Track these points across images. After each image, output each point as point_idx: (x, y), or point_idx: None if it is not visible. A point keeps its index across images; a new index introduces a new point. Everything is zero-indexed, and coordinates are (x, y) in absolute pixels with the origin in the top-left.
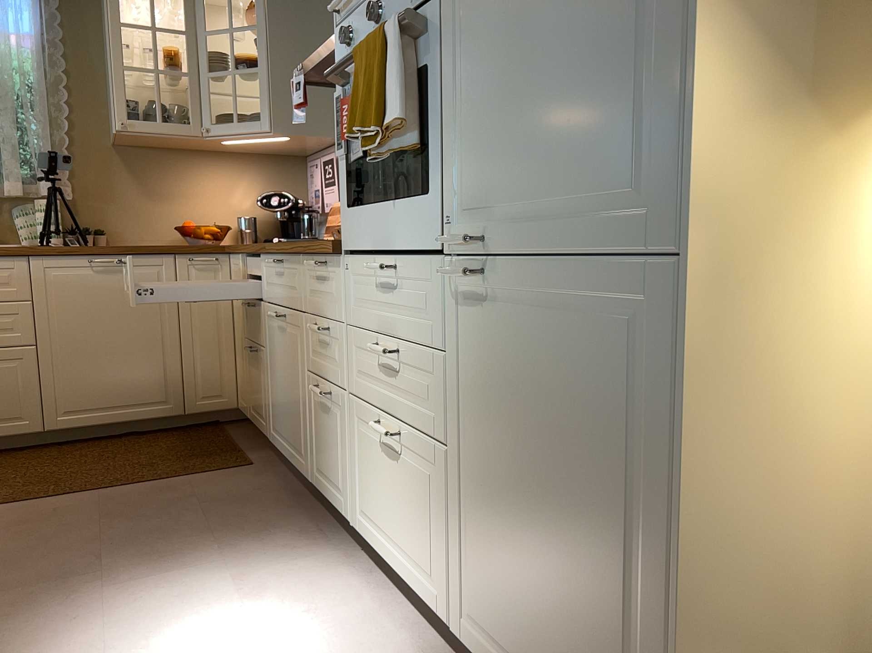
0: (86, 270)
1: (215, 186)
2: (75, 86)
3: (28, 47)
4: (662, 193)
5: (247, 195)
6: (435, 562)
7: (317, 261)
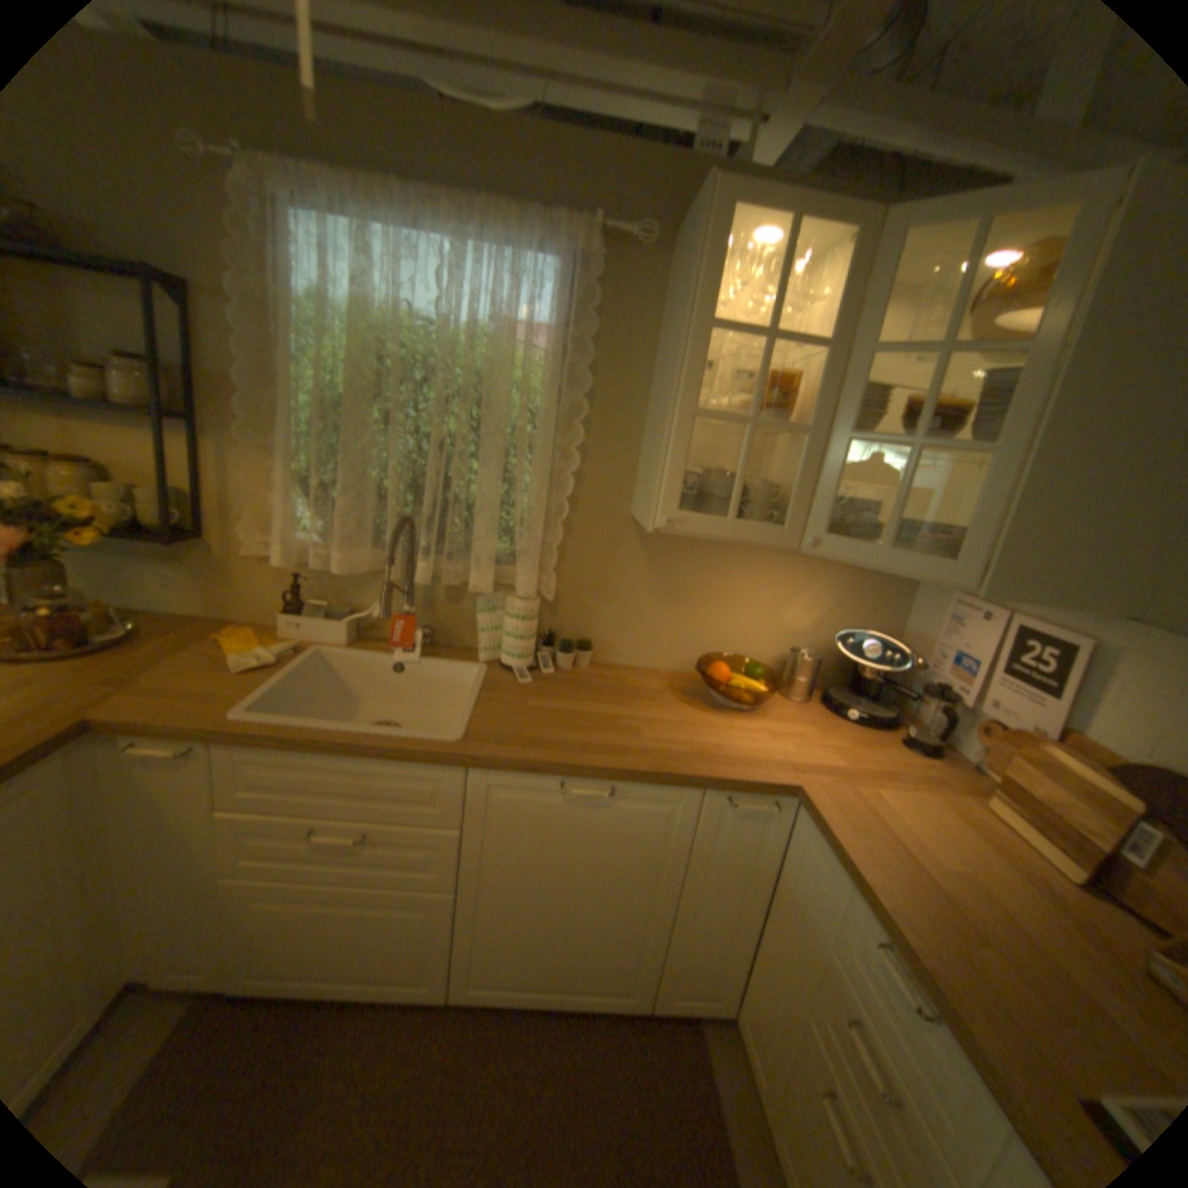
0: (552, 797)
1: (767, 592)
2: (597, 414)
3: (542, 348)
4: None
5: (812, 611)
6: None
7: None
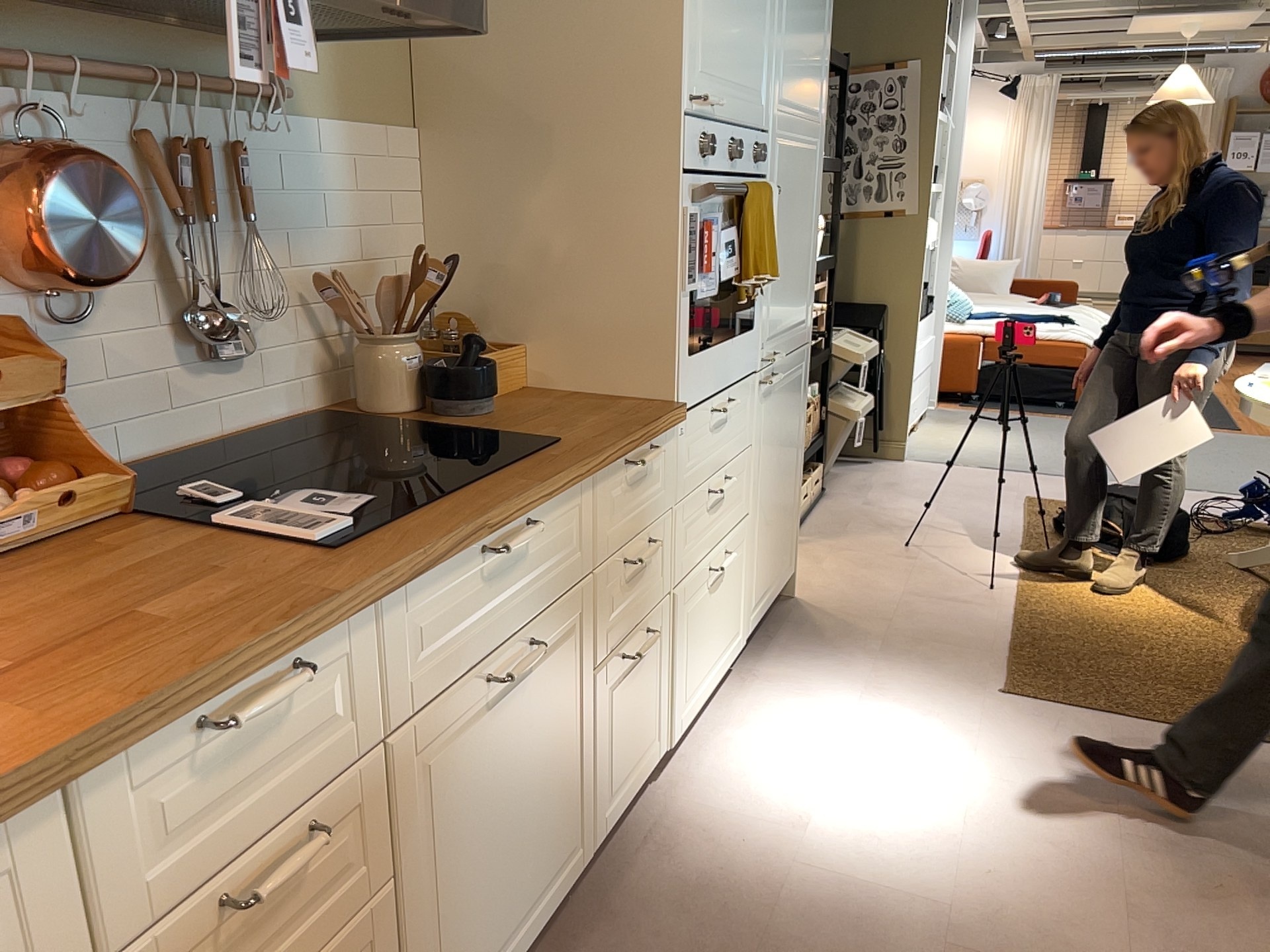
0: None
1: None
2: None
3: None
4: (807, 319)
5: None
6: (736, 613)
7: (647, 451)
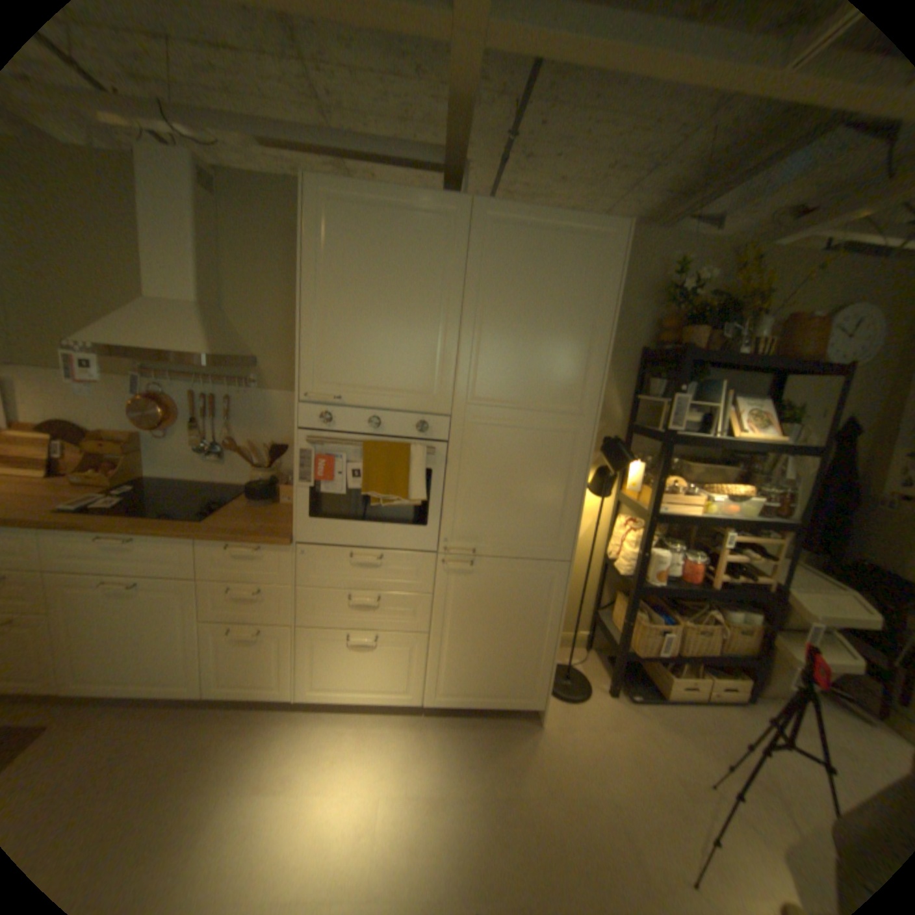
0: None
1: None
2: None
3: None
4: (559, 545)
5: None
6: (405, 684)
7: (243, 548)
